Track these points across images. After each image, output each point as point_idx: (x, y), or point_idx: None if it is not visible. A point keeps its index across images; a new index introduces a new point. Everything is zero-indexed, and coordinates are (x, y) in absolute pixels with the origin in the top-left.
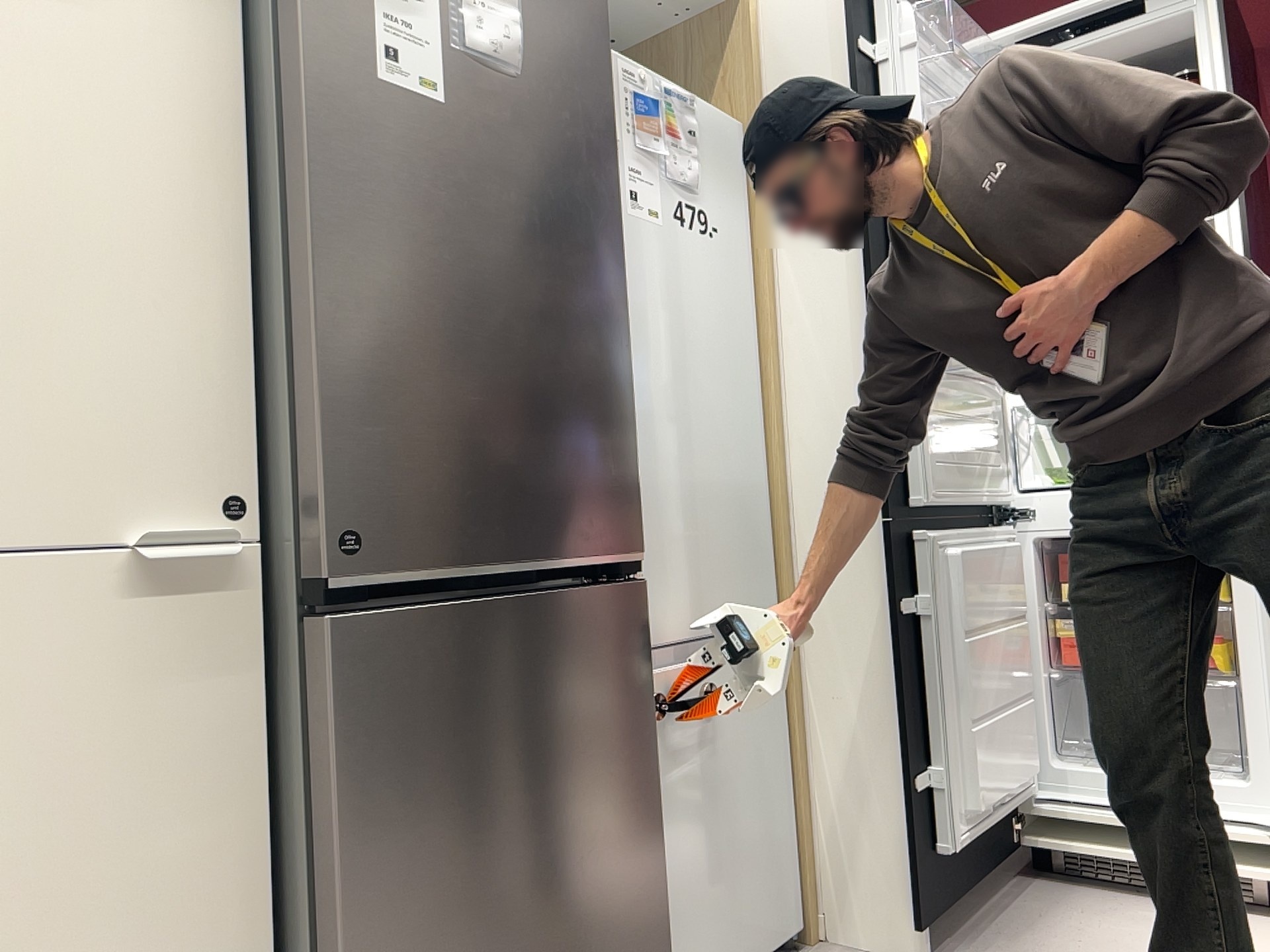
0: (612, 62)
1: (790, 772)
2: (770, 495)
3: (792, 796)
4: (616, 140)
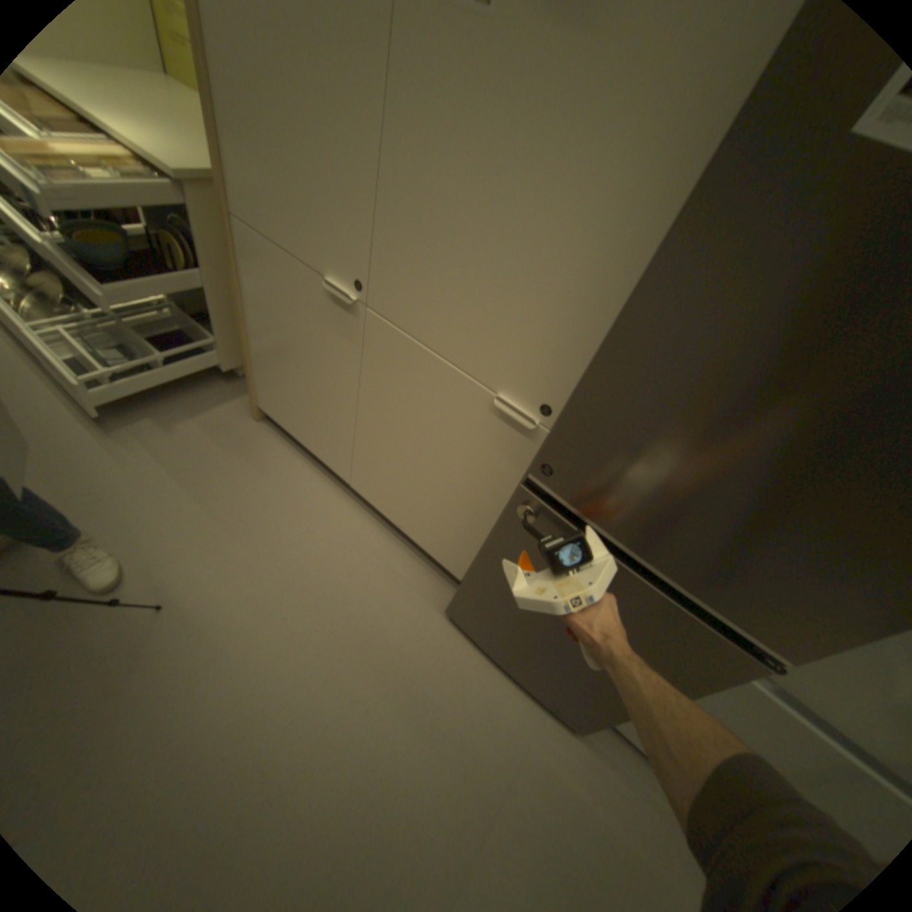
0: None
1: None
2: None
3: None
4: None
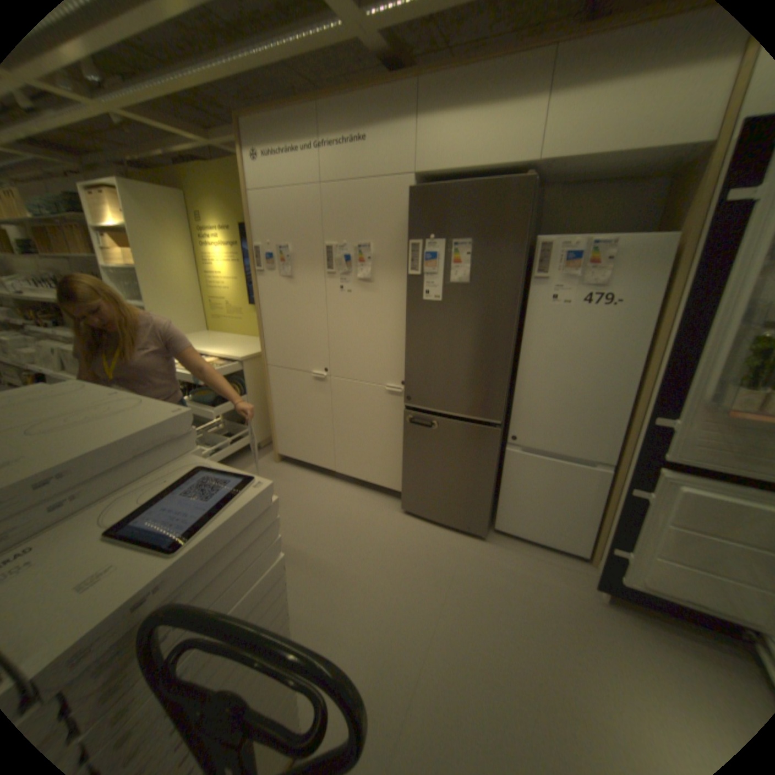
0: (555, 242)
1: (606, 514)
2: (634, 417)
3: (604, 522)
4: (549, 276)
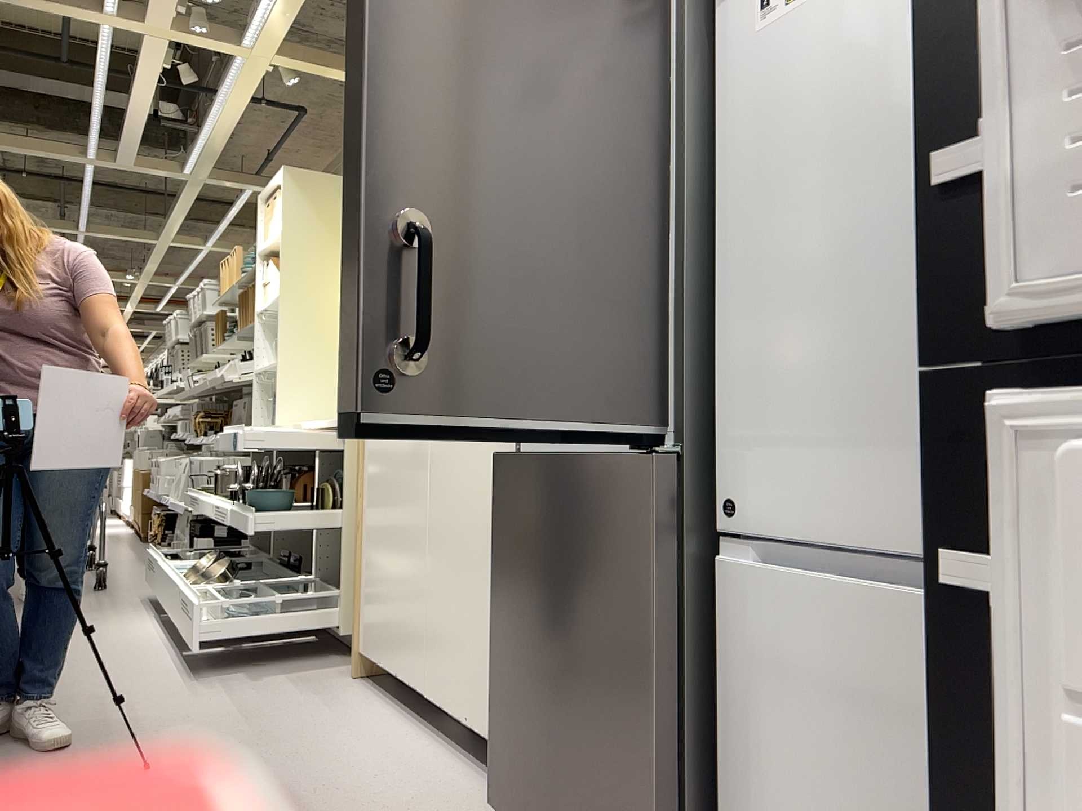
0: None
1: None
2: None
3: None
4: None
